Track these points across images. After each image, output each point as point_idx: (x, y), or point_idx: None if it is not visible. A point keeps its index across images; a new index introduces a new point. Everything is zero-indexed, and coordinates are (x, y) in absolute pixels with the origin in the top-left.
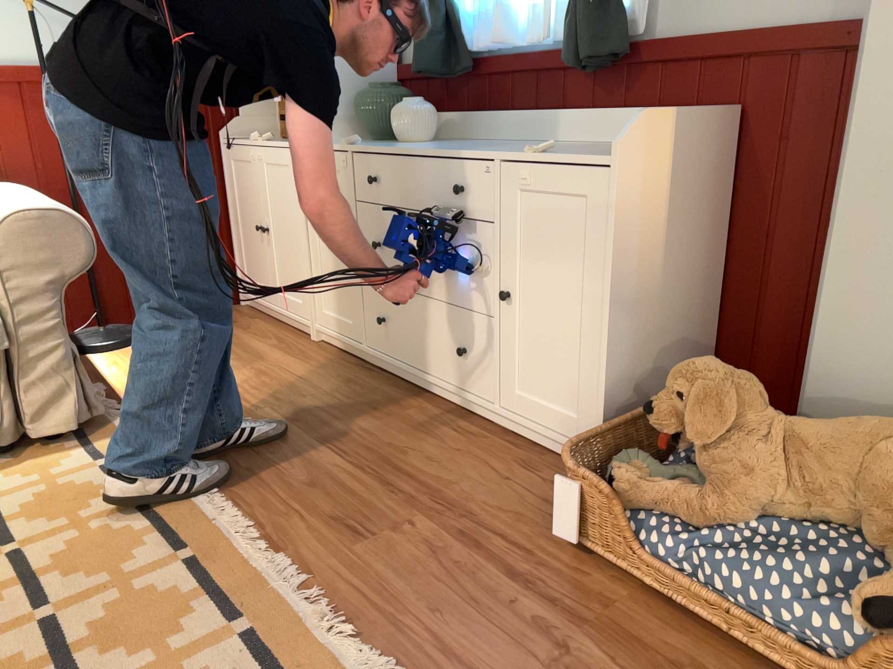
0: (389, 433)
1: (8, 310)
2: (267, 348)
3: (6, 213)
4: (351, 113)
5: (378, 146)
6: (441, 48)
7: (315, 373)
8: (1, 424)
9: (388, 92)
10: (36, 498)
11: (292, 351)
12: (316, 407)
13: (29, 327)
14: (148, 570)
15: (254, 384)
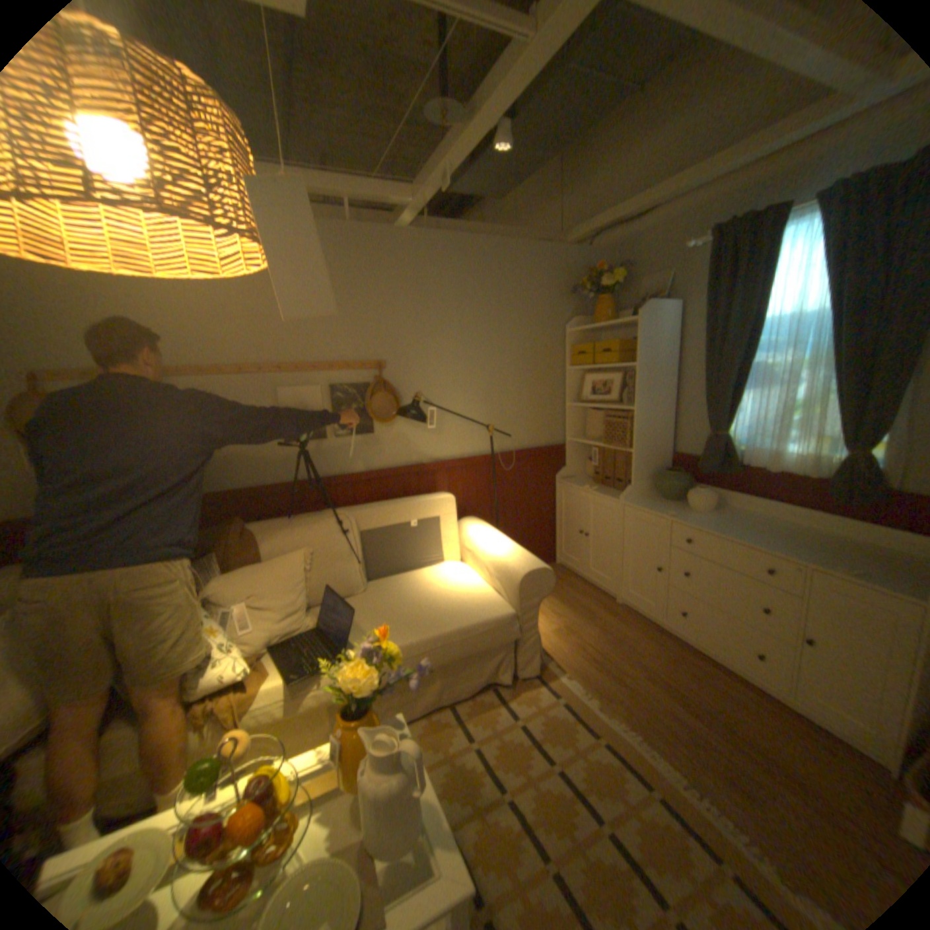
0: (718, 703)
1: (520, 618)
2: (595, 608)
3: (520, 569)
4: (649, 481)
5: (691, 520)
6: (723, 460)
7: (637, 635)
8: (510, 673)
9: (681, 477)
10: (546, 729)
11: (611, 613)
12: (656, 669)
13: (526, 625)
14: (644, 806)
15: (607, 642)
